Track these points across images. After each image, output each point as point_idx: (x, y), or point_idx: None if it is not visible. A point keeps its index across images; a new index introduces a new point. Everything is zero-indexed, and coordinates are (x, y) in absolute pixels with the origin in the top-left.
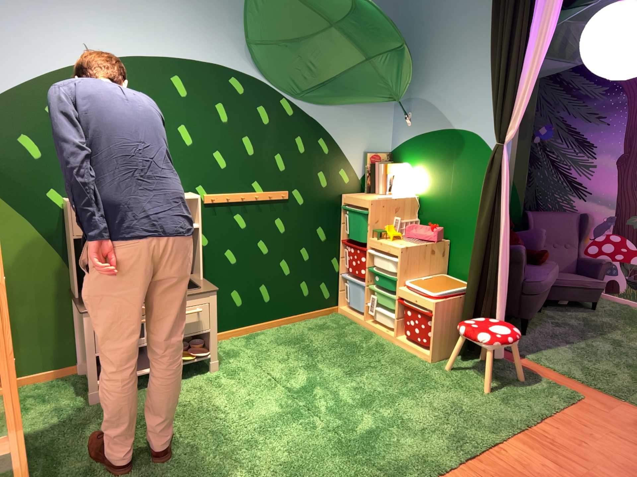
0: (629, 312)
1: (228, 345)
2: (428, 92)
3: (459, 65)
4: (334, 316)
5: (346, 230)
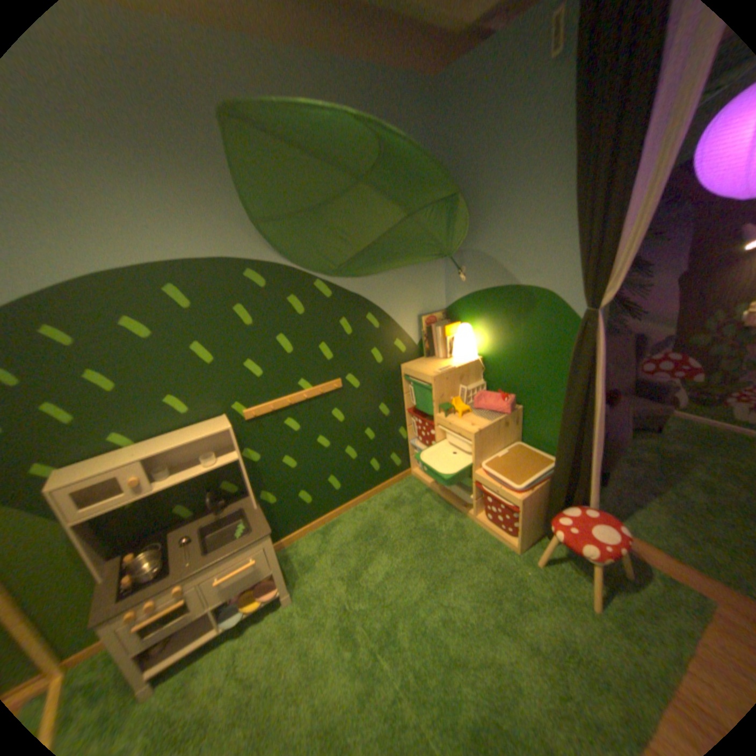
0: (699, 433)
1: (304, 548)
2: (483, 243)
3: (522, 207)
4: (408, 481)
5: (409, 403)
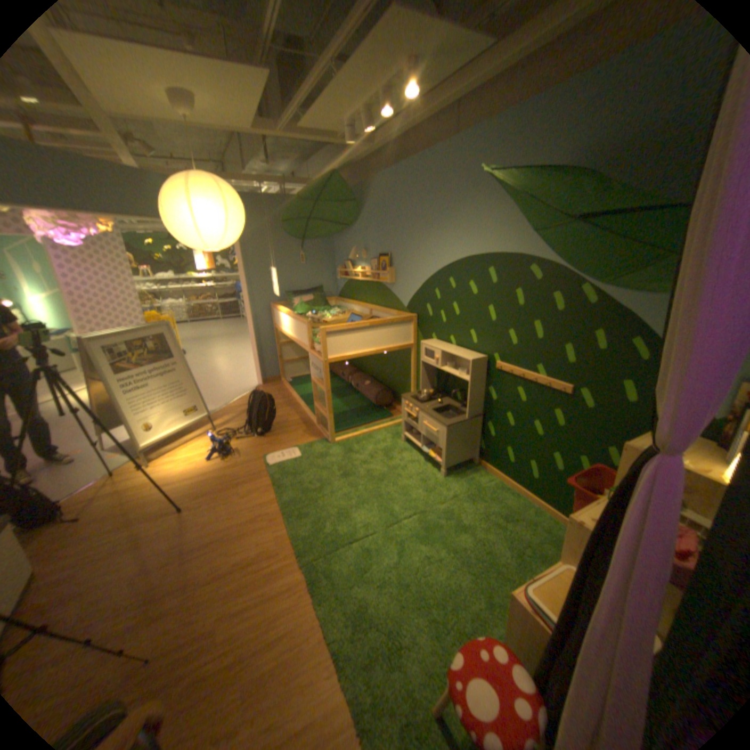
0: None
1: (486, 480)
2: None
3: None
4: None
5: None
